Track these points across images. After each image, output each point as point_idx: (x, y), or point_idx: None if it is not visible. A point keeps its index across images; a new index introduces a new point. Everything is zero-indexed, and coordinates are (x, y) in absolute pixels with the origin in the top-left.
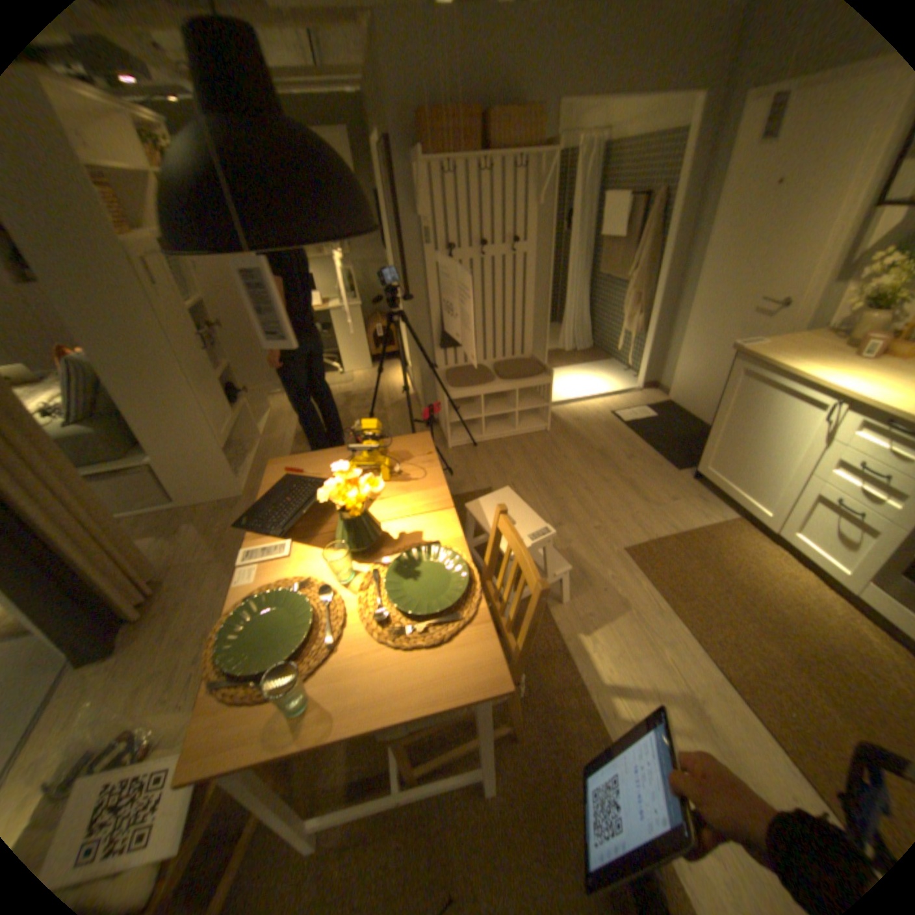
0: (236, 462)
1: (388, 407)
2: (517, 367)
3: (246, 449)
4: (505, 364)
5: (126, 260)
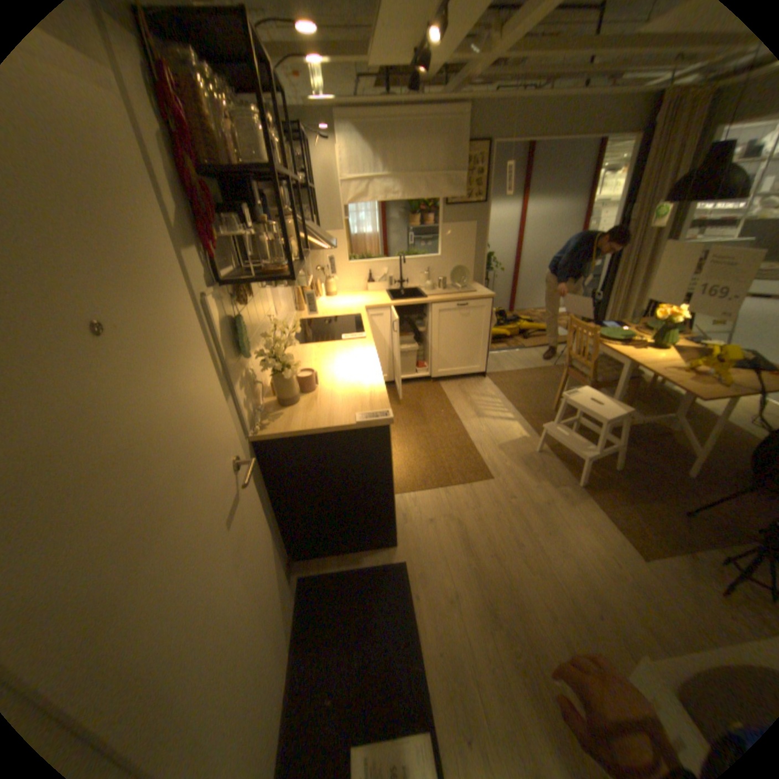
0: None
1: None
2: None
3: None
4: None
5: None
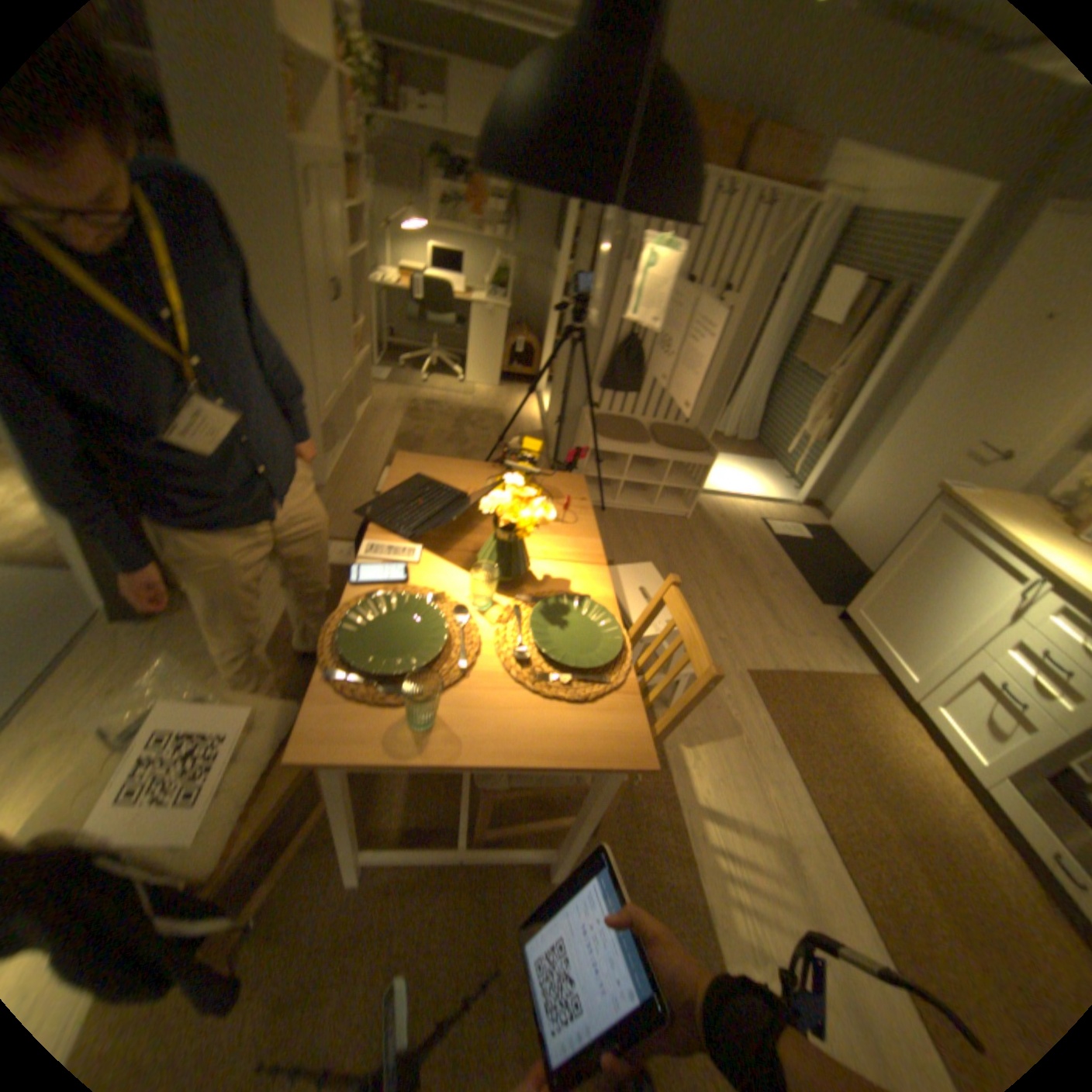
0: (325, 445)
1: (510, 435)
2: (678, 435)
3: (339, 433)
4: (665, 428)
5: (291, 163)
